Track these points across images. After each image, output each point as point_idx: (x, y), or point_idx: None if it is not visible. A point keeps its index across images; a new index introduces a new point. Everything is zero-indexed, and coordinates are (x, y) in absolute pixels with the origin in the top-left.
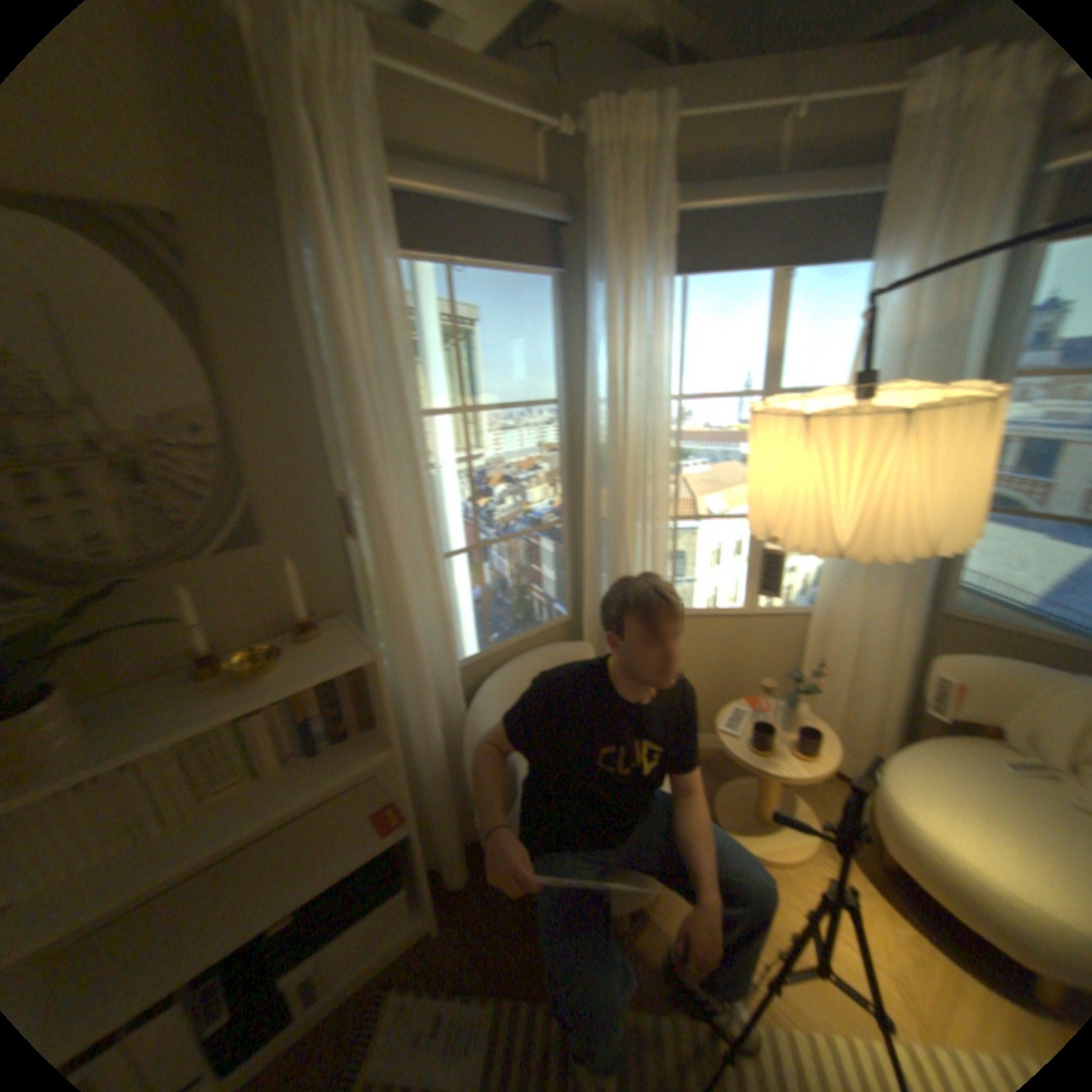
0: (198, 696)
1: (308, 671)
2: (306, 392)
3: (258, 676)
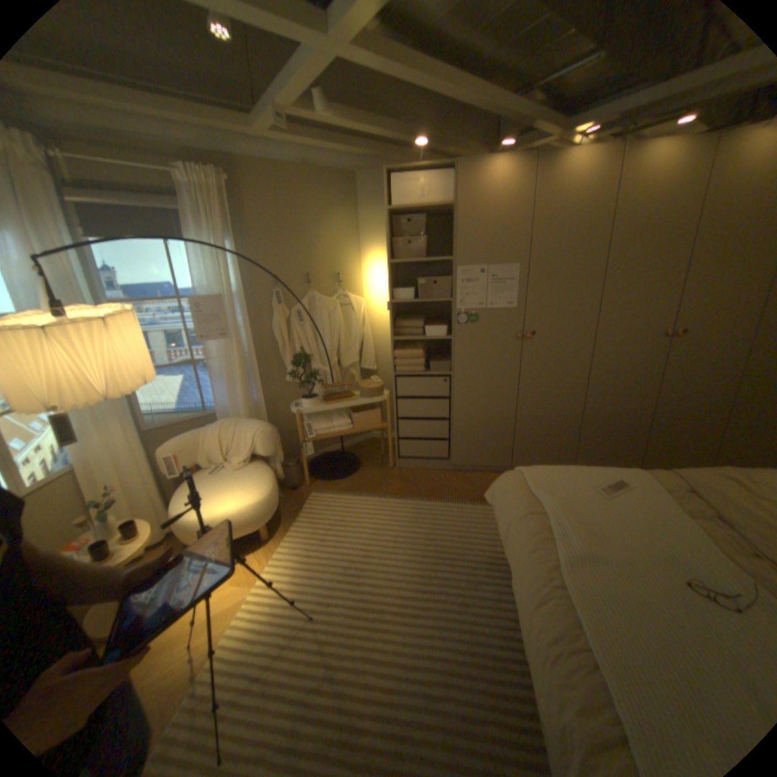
0: None
1: None
2: None
3: None
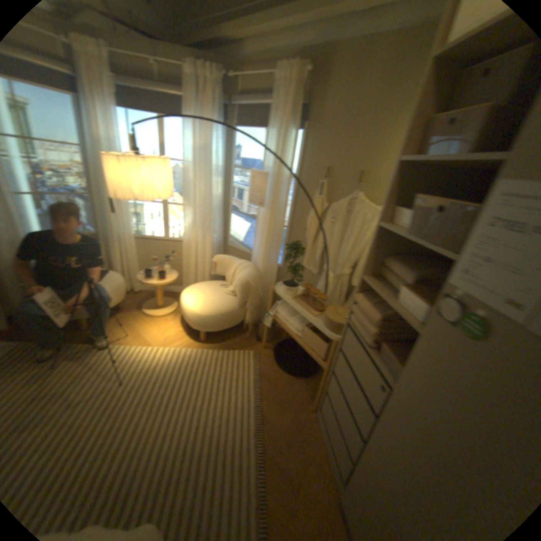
0: None
1: None
2: None
3: None
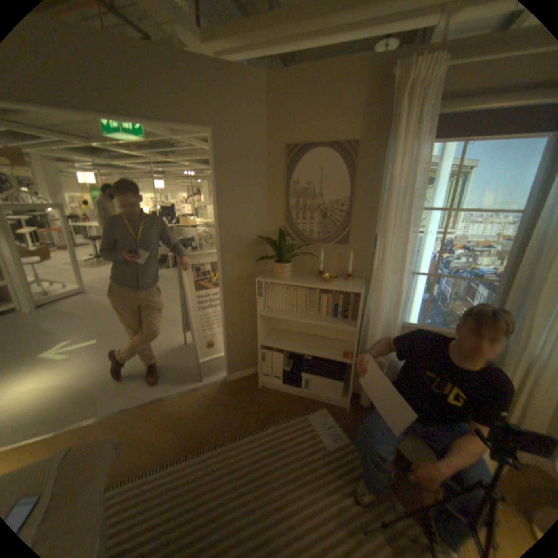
0: (313, 280)
1: (340, 286)
2: (378, 196)
3: (327, 281)
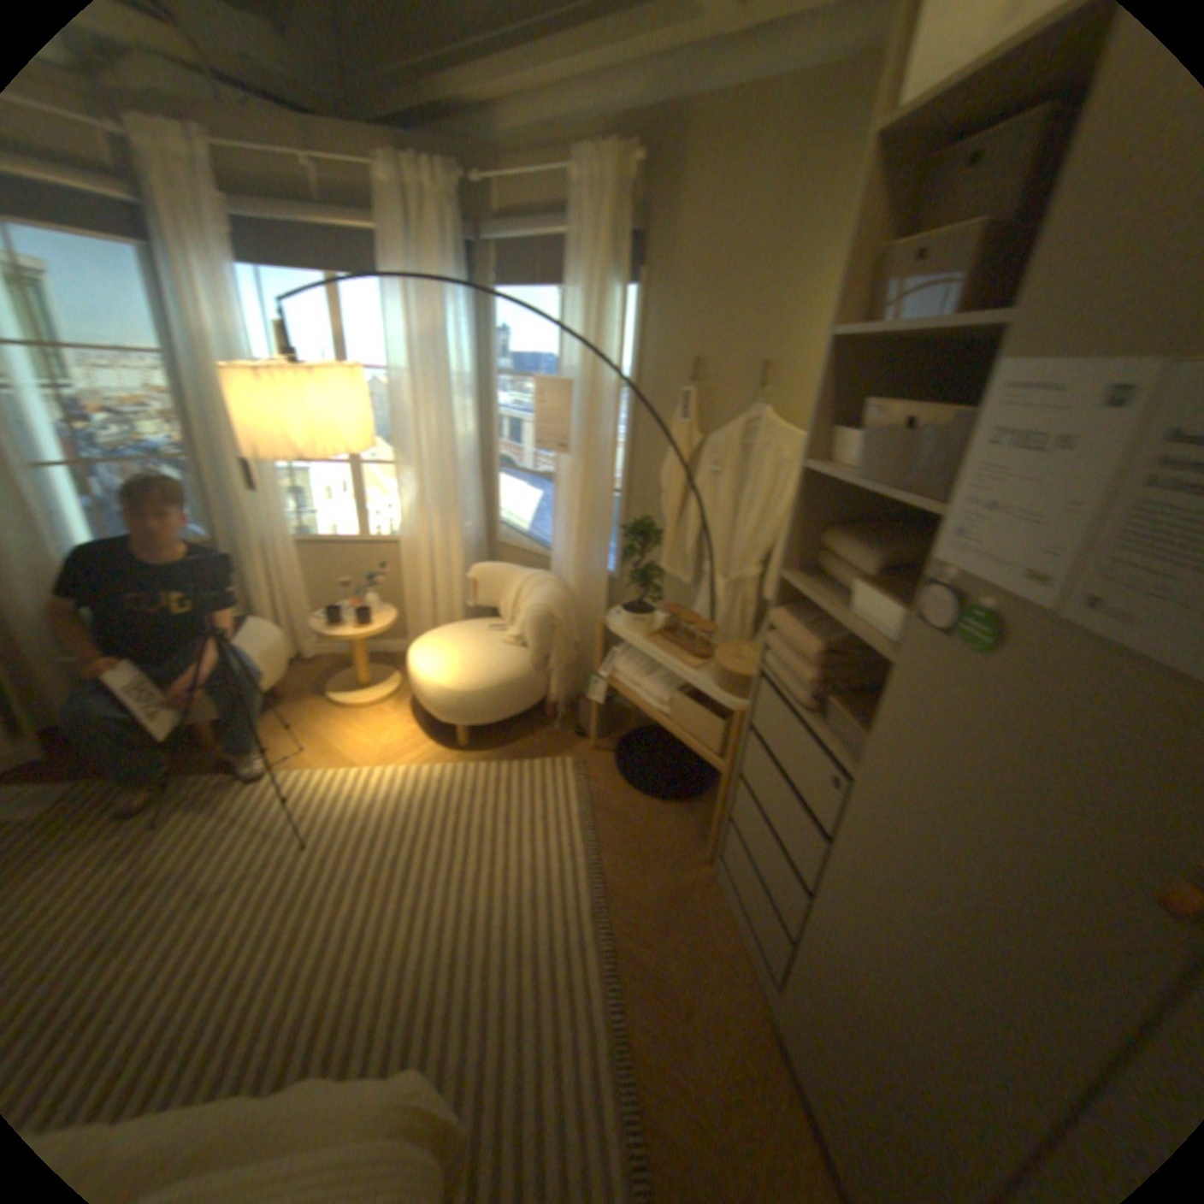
0: None
1: None
2: None
3: None
